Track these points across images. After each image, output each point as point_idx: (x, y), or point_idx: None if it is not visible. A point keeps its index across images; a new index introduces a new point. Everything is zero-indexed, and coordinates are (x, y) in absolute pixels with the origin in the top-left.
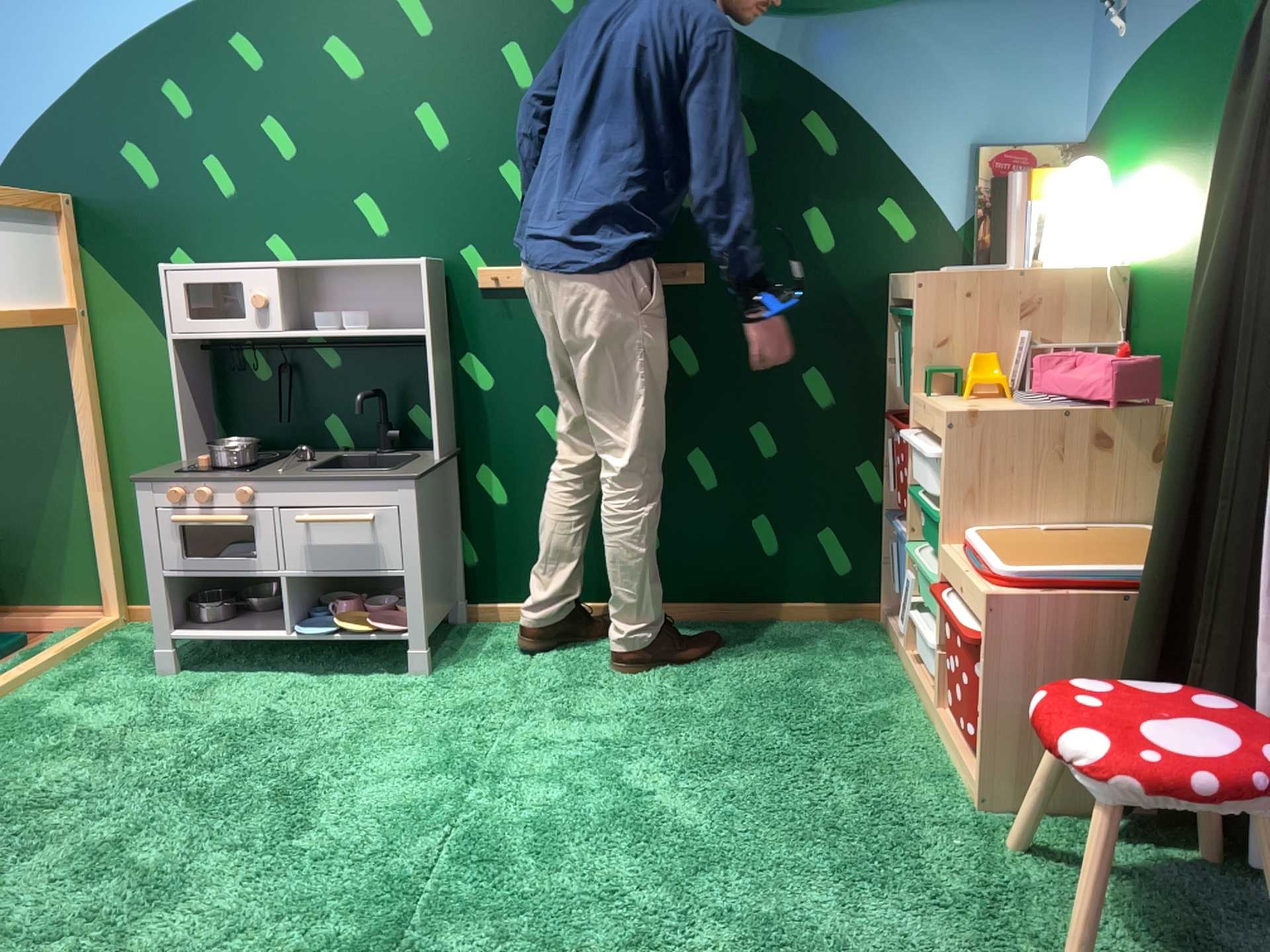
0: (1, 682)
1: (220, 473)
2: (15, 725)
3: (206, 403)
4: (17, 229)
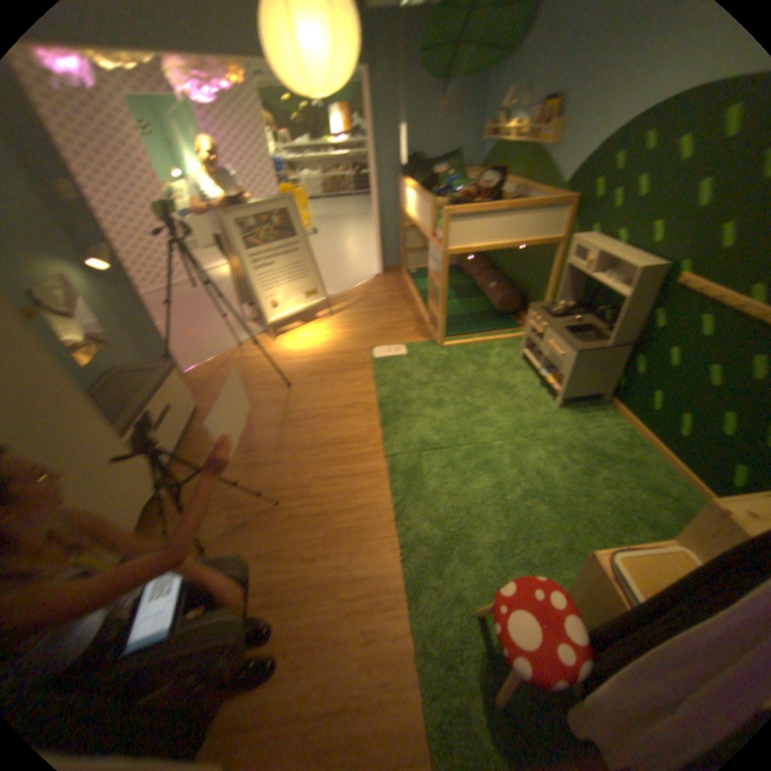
0: (492, 339)
1: (547, 315)
2: (481, 351)
3: (580, 284)
4: (560, 205)
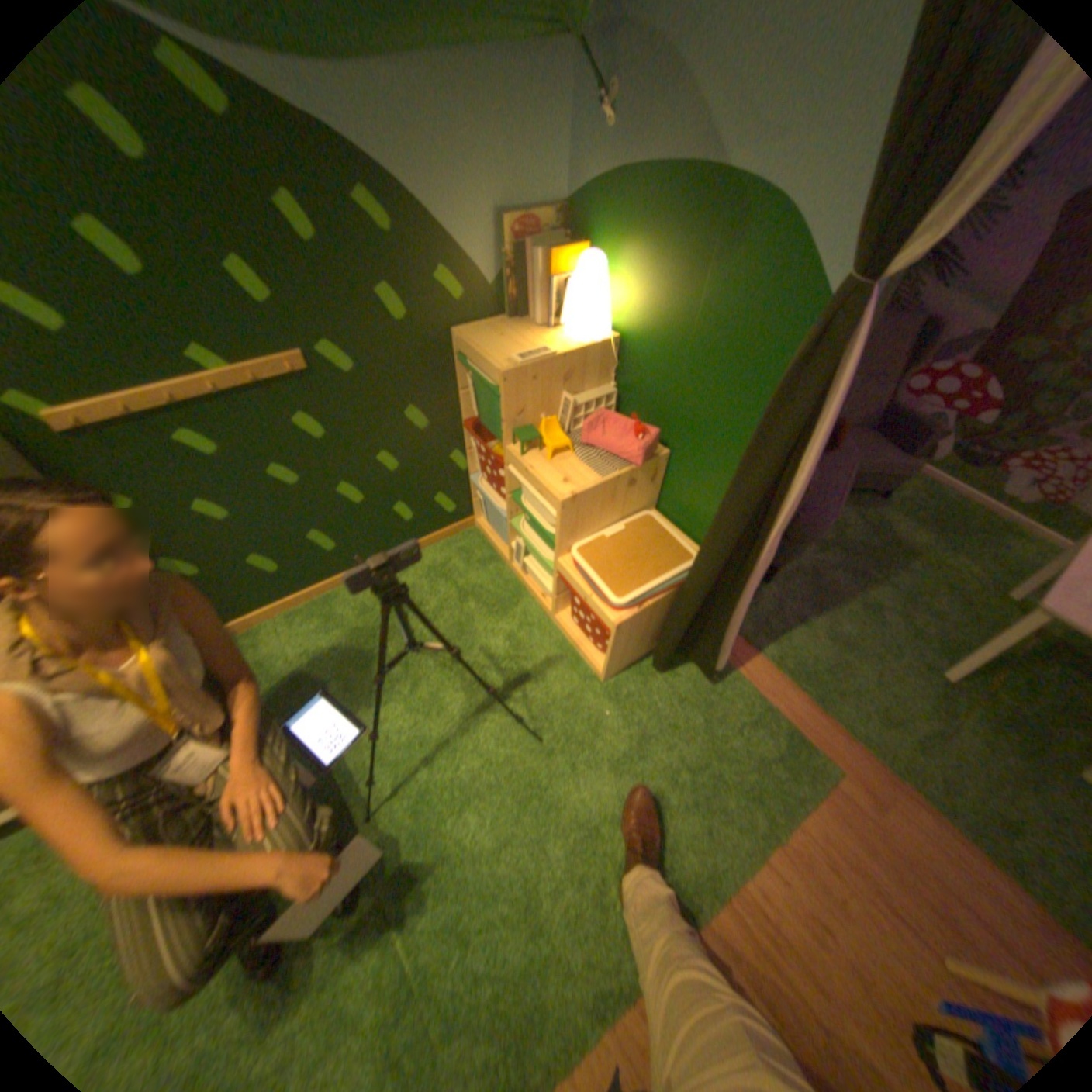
0: None
1: None
2: None
3: None
4: None
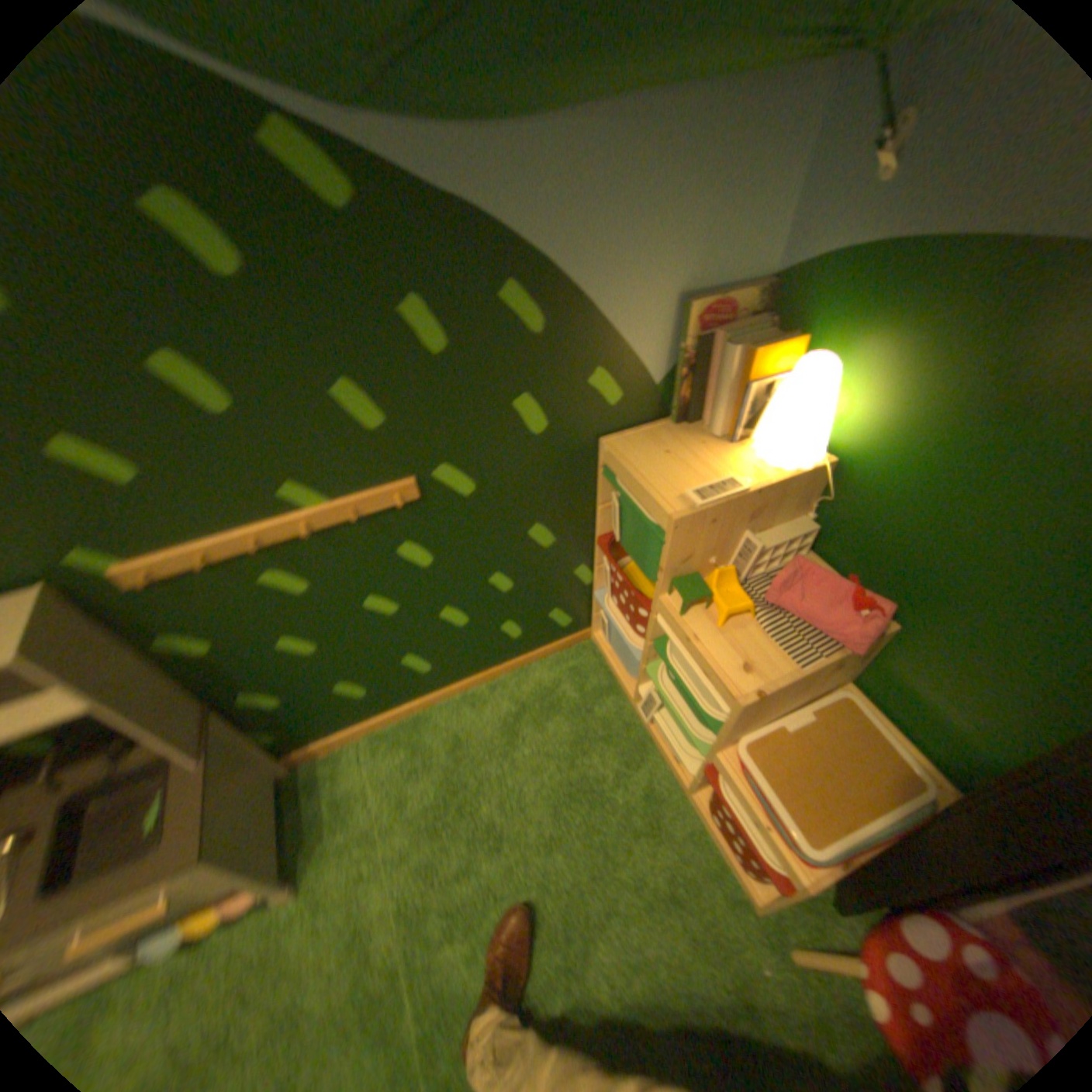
0: None
1: None
2: None
3: None
4: None
